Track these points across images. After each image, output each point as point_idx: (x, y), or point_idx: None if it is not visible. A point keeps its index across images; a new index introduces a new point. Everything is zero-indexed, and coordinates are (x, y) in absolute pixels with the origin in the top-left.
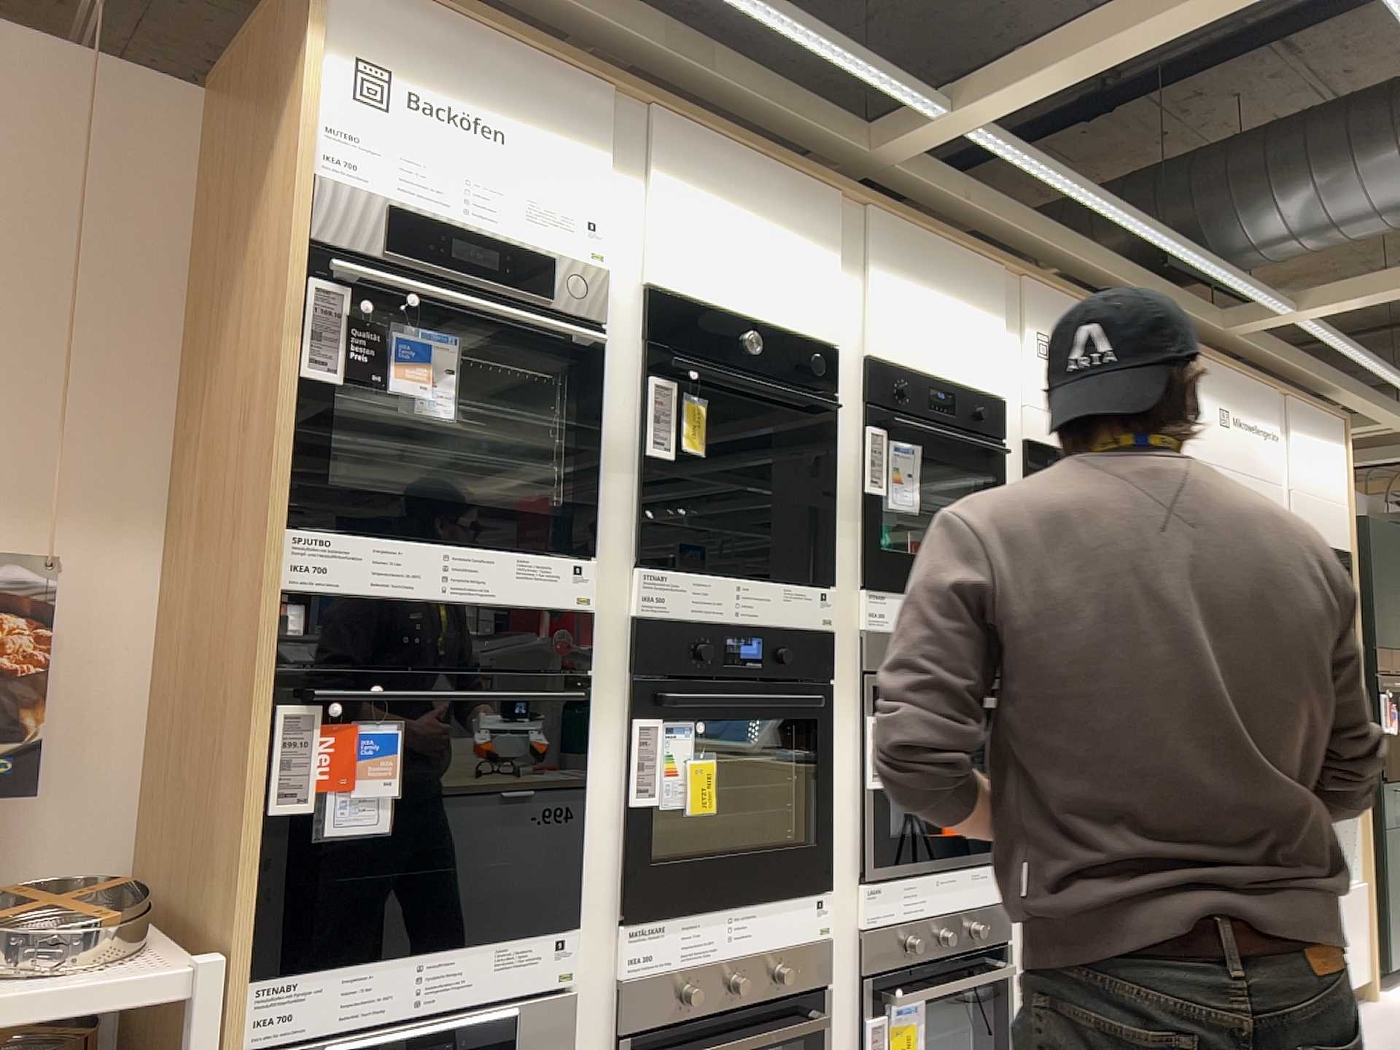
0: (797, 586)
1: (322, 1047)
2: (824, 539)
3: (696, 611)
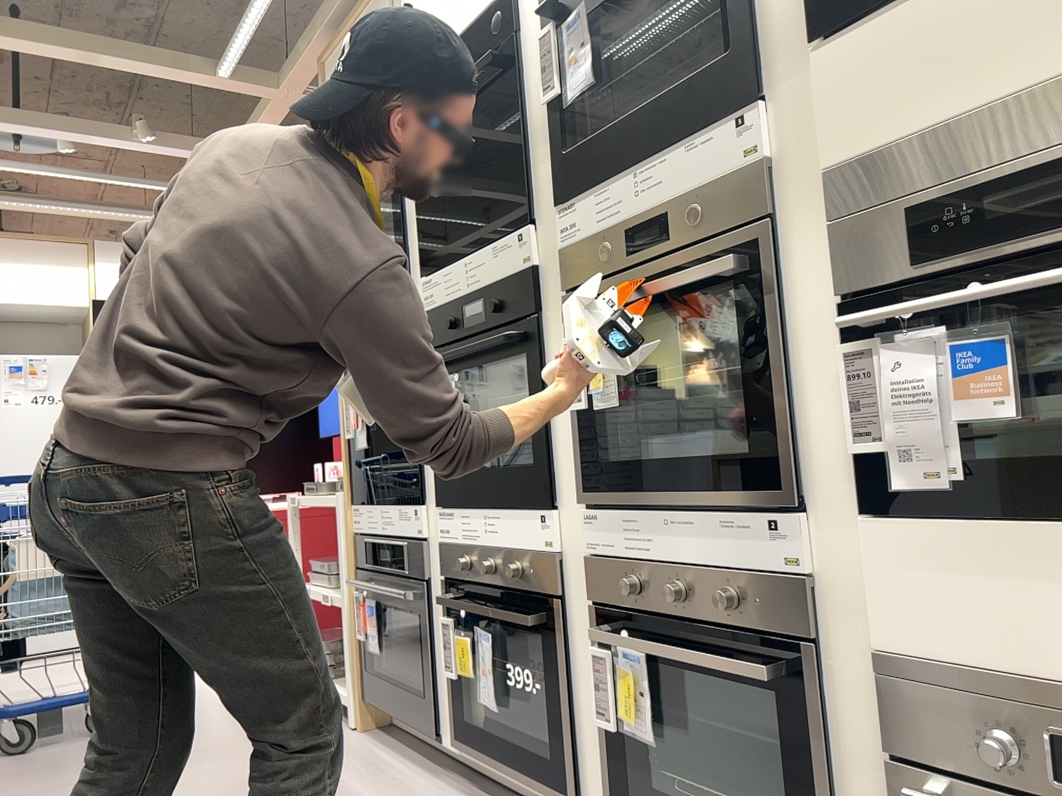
0: (501, 238)
1: (362, 547)
2: (526, 178)
3: (446, 296)
